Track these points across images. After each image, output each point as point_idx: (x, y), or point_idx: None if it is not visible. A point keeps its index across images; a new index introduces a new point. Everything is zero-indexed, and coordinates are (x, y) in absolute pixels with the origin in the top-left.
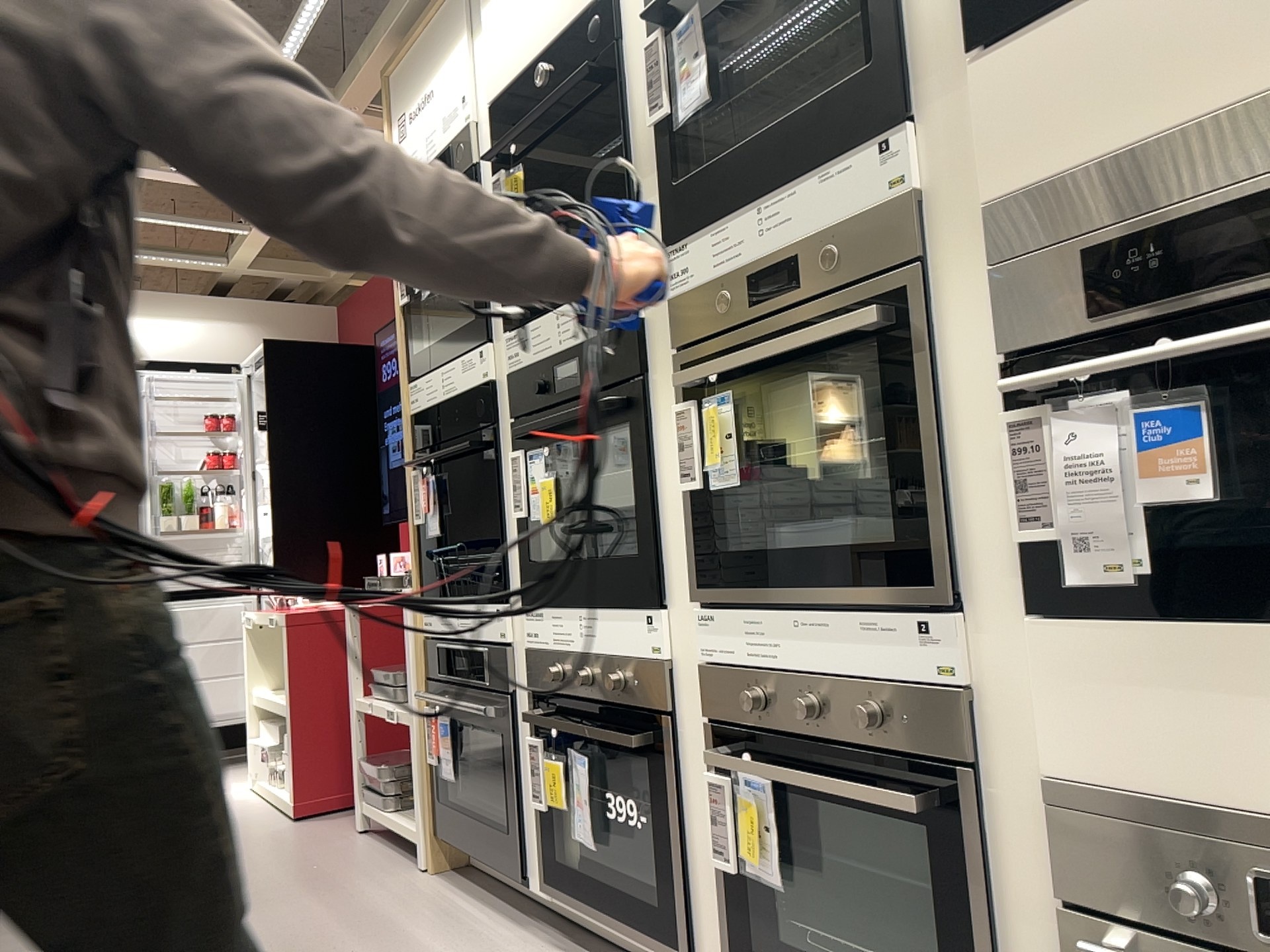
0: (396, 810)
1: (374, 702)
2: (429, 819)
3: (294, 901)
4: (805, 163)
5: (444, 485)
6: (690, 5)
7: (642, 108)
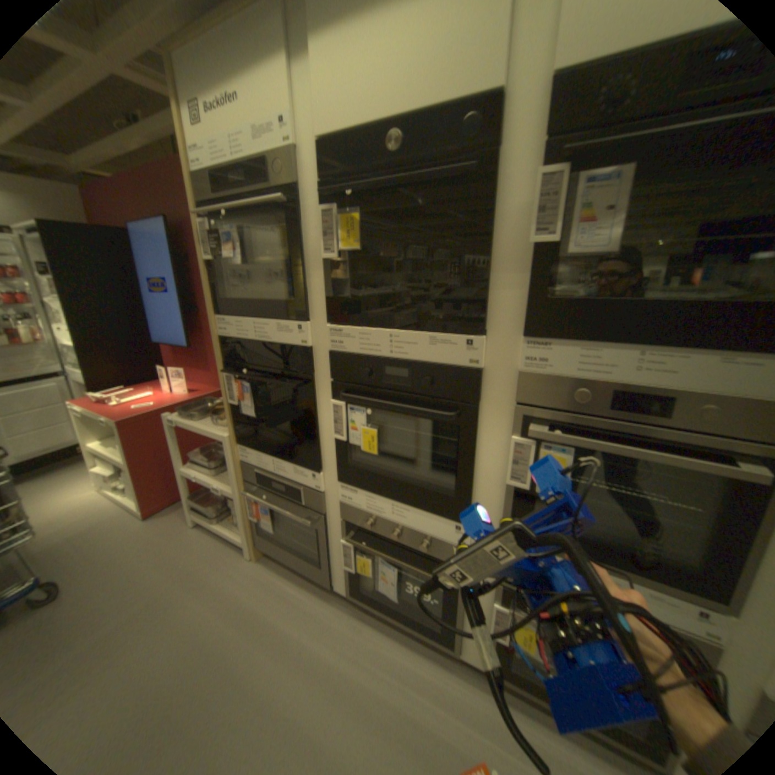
0: (218, 524)
1: (196, 476)
2: (251, 542)
3: (185, 607)
4: (708, 339)
5: (255, 388)
6: (615, 154)
7: (515, 218)
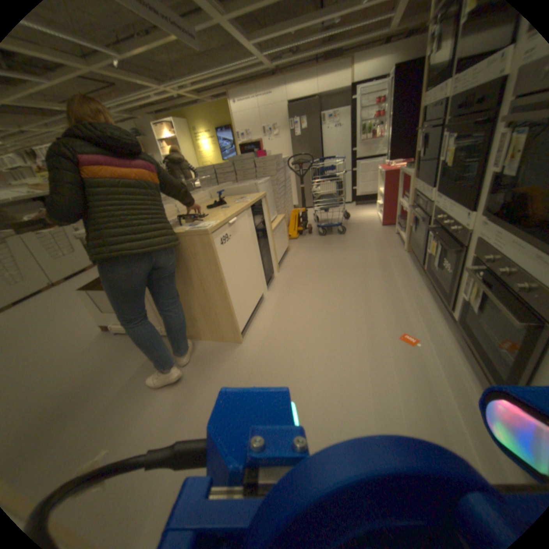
0: (404, 231)
1: (403, 201)
2: (408, 238)
3: (370, 250)
4: None
5: (429, 137)
6: None
7: None
